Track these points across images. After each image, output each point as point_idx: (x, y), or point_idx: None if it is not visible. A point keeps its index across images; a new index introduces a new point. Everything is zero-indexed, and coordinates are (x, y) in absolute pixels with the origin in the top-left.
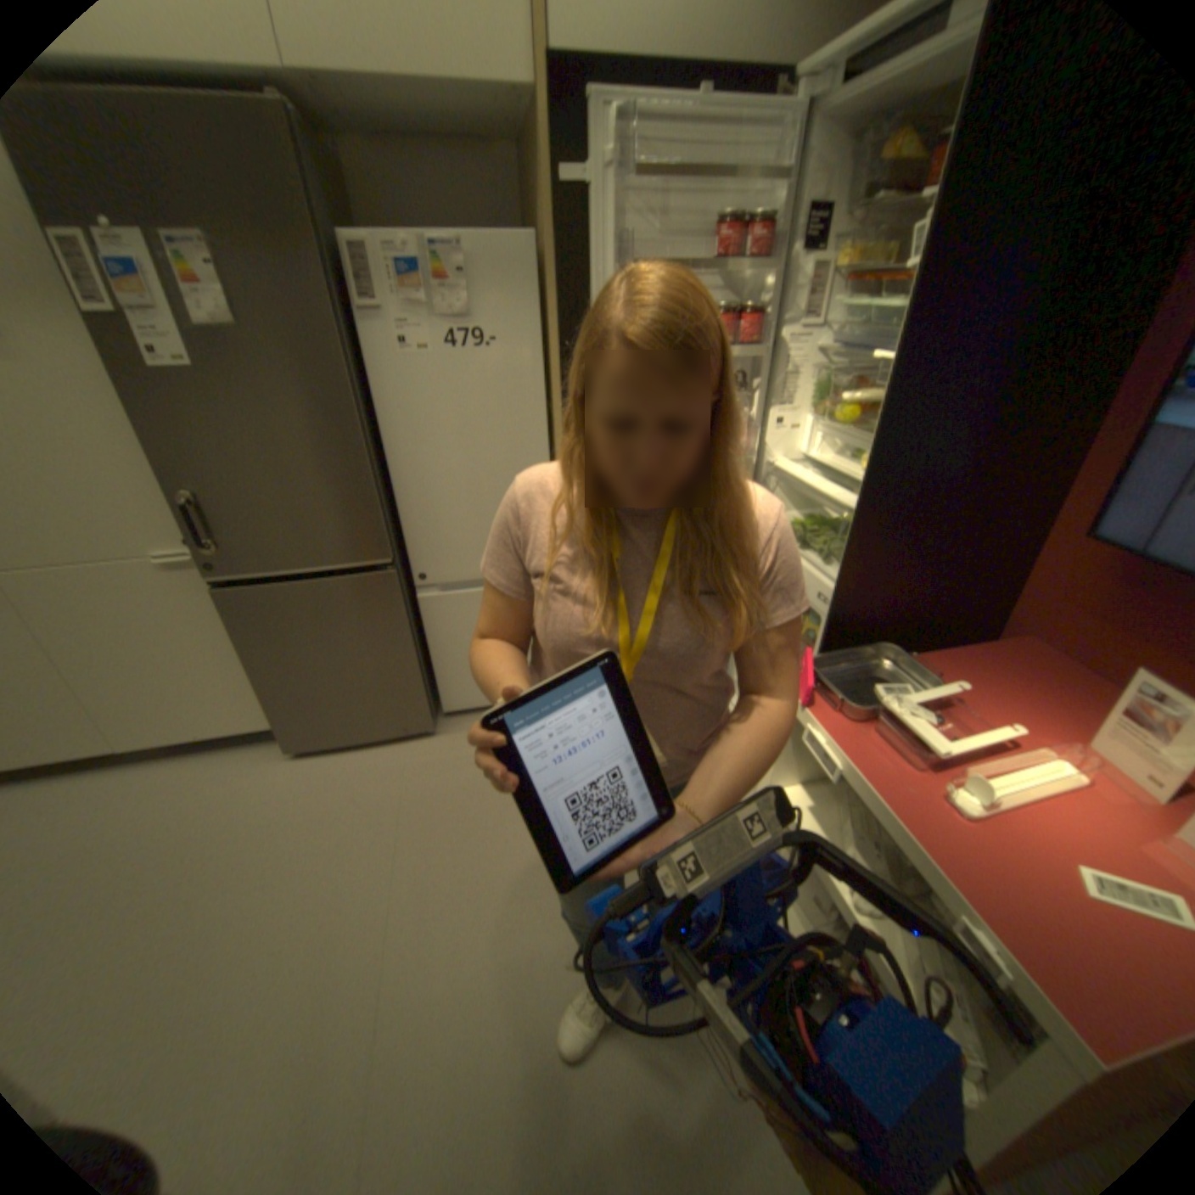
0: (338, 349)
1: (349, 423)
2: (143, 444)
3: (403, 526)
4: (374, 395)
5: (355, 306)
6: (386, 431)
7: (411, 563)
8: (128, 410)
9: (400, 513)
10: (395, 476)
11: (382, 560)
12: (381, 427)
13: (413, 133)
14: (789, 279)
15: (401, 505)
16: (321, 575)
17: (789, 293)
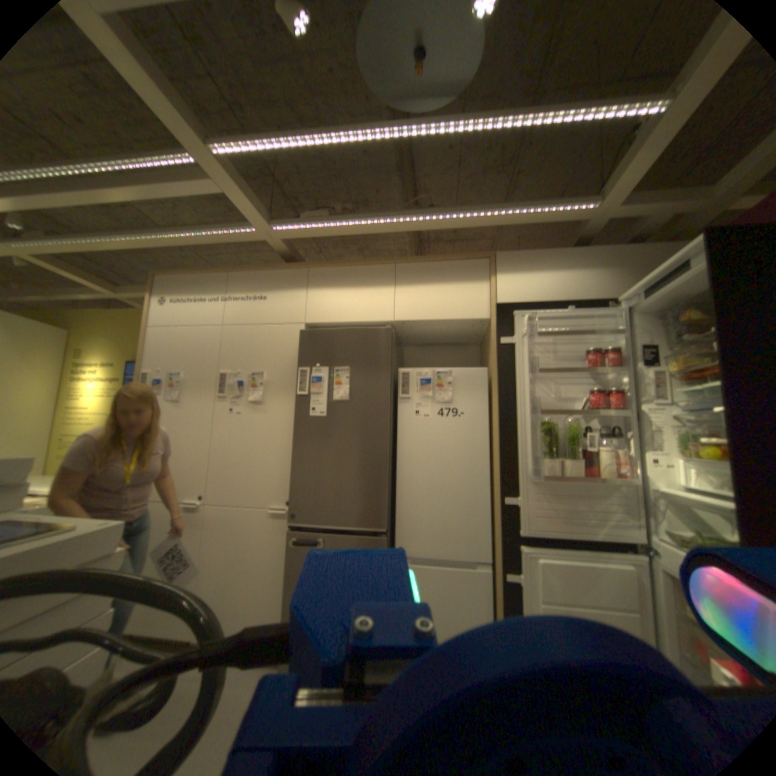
0: (388, 411)
1: (384, 446)
2: (292, 451)
3: (397, 513)
4: (398, 437)
5: (398, 397)
6: (400, 454)
7: (396, 539)
8: (293, 435)
9: (397, 504)
10: (399, 480)
11: (381, 529)
12: (397, 454)
13: (435, 342)
14: (640, 384)
15: (399, 497)
16: (345, 533)
17: (643, 391)
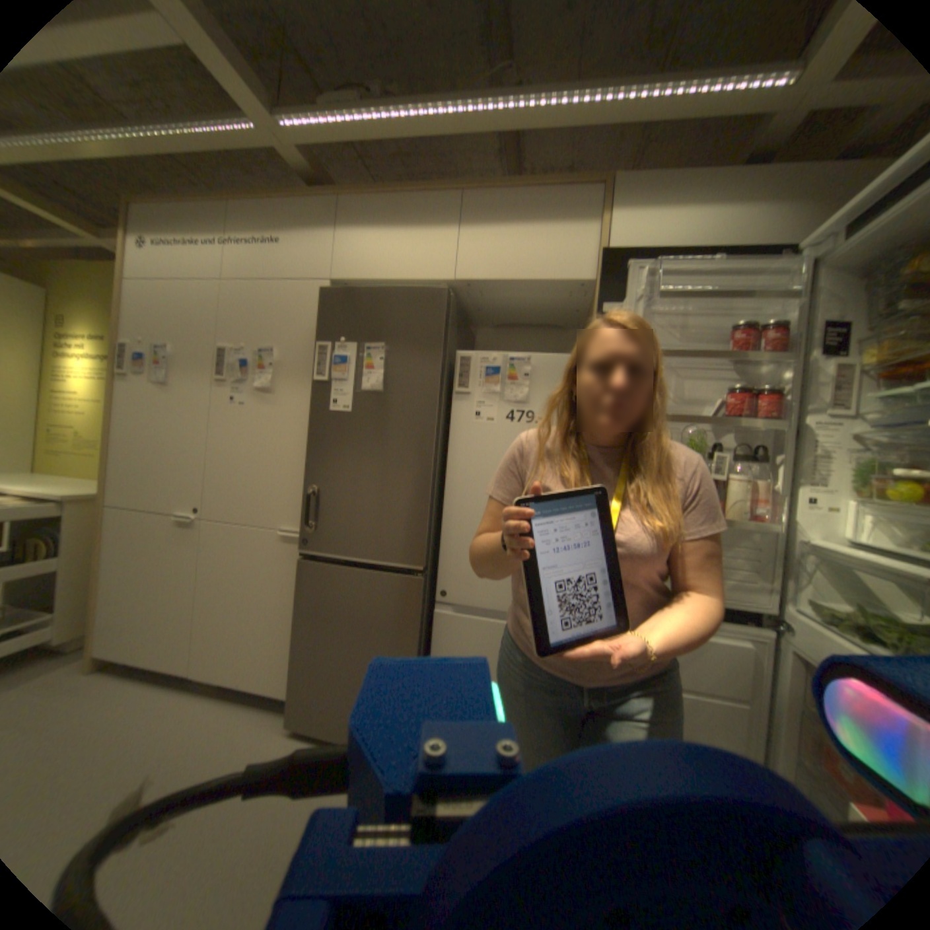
0: (435, 410)
1: (426, 458)
2: (308, 458)
3: (442, 547)
4: (450, 448)
5: (455, 393)
6: (450, 471)
7: (439, 580)
8: (310, 437)
9: (443, 536)
10: (447, 505)
11: (416, 566)
12: (448, 470)
13: (519, 322)
14: (810, 388)
15: (444, 528)
16: (371, 568)
17: (812, 398)
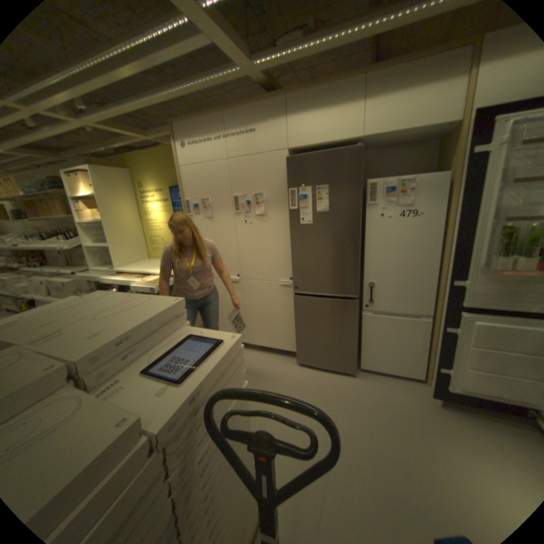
0: (359, 218)
1: (356, 243)
2: (289, 247)
3: (363, 284)
4: (365, 234)
5: (366, 203)
6: (367, 247)
7: (363, 299)
8: (288, 236)
9: (363, 279)
10: (366, 264)
11: (354, 296)
12: (365, 246)
13: (396, 144)
14: None
15: (366, 275)
16: (330, 297)
17: None
